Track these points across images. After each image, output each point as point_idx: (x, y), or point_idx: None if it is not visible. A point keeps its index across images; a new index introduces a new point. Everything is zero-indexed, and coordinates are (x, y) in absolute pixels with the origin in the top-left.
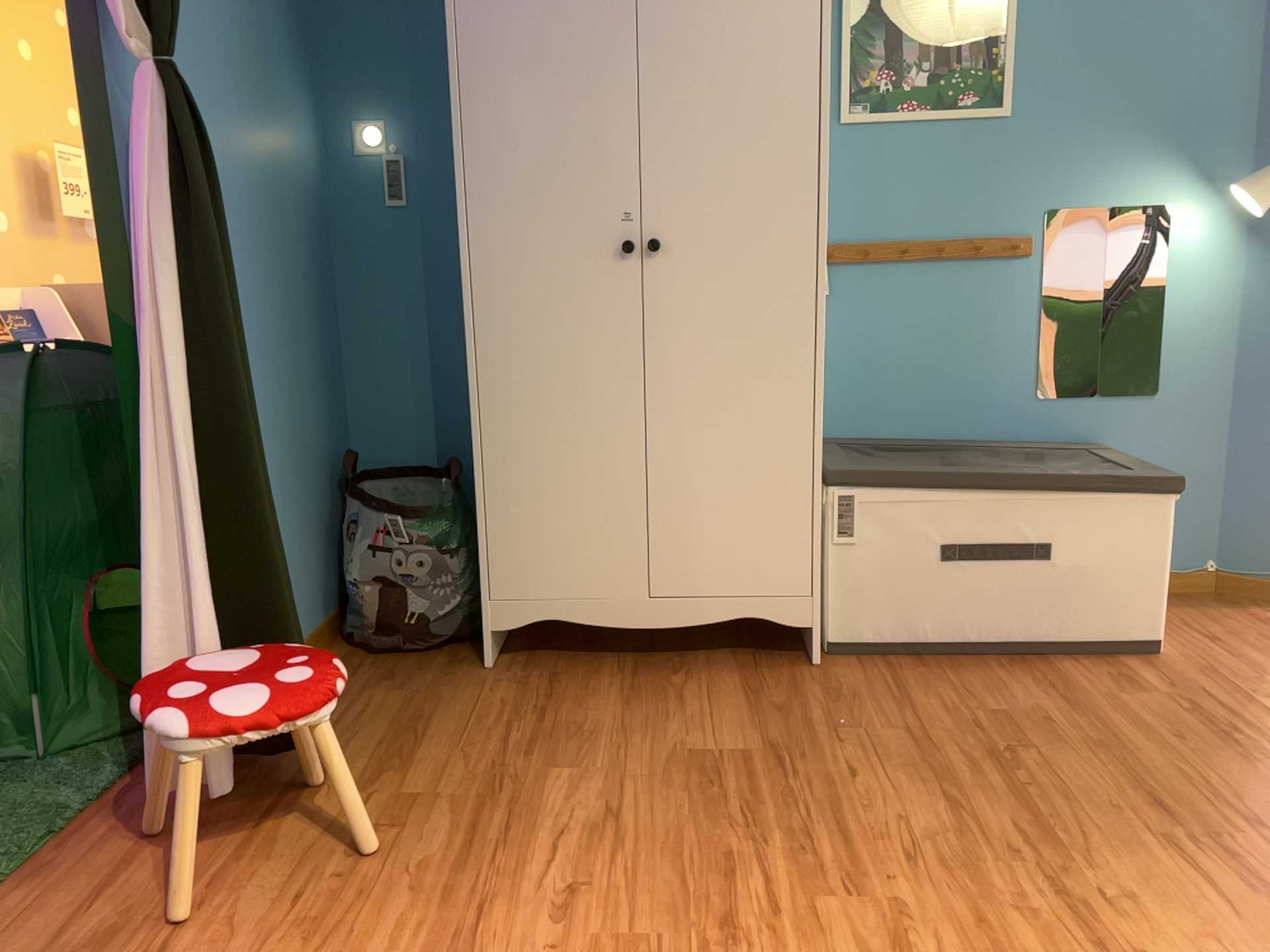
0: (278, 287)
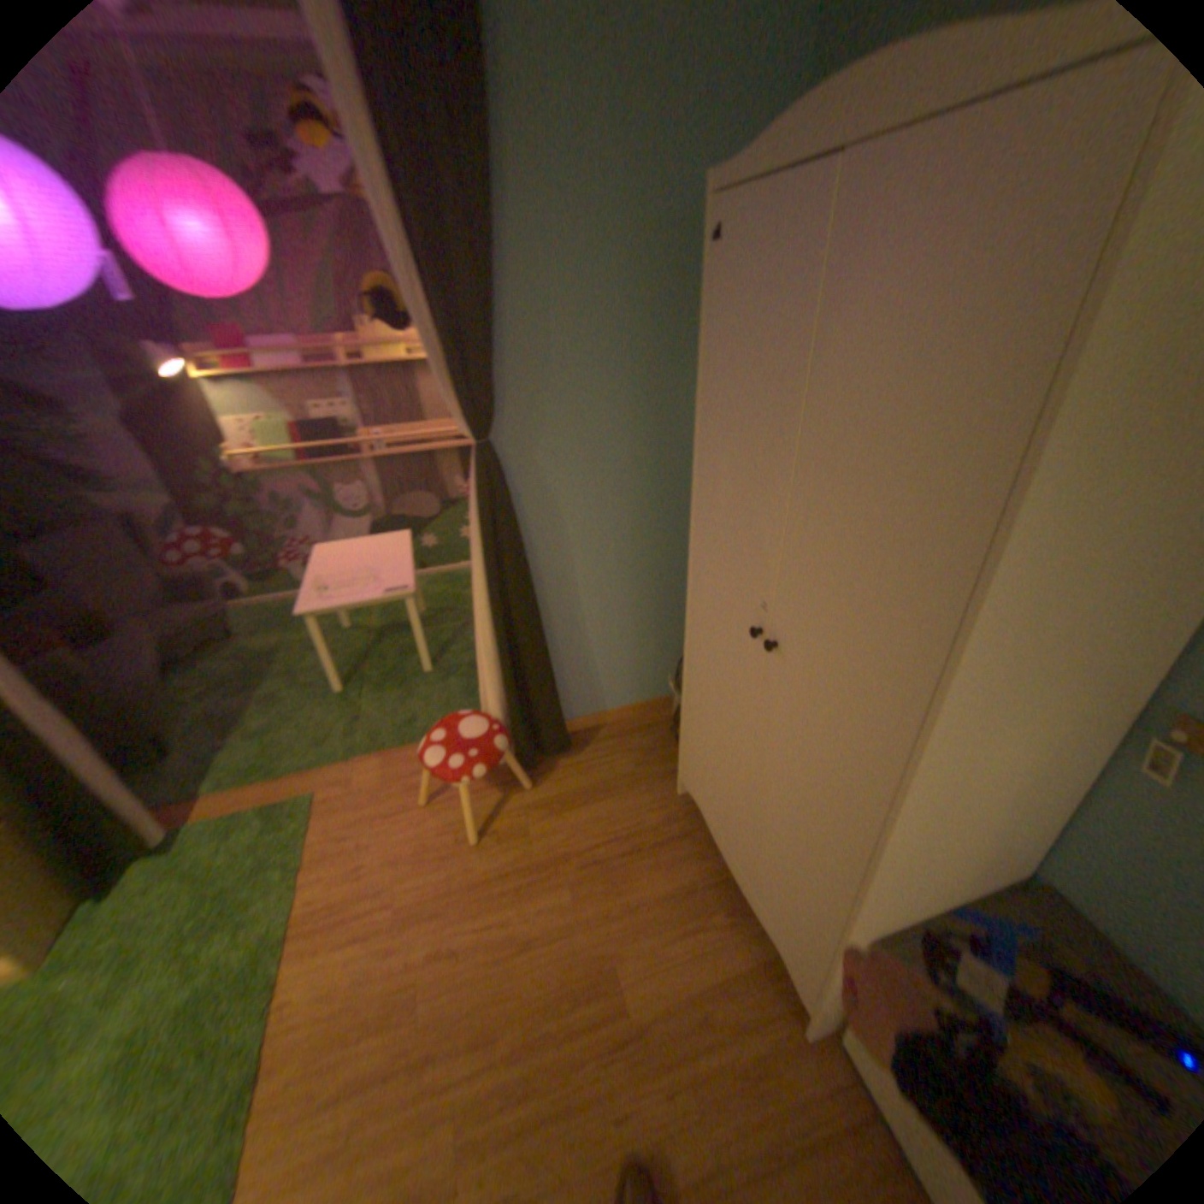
0: (661, 522)
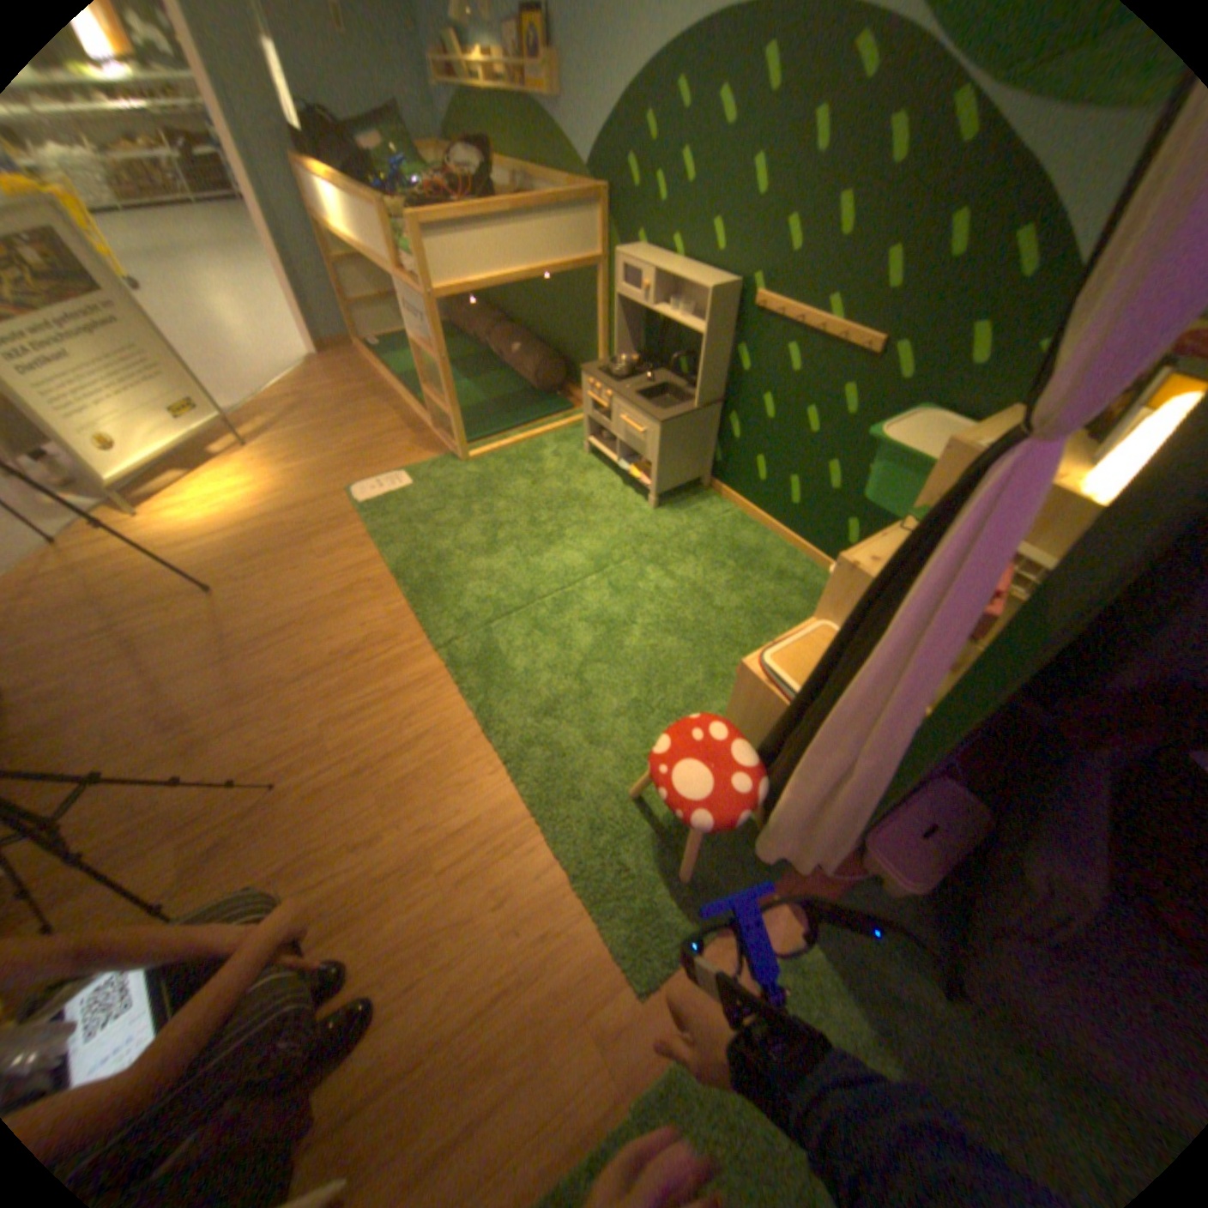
0: None
